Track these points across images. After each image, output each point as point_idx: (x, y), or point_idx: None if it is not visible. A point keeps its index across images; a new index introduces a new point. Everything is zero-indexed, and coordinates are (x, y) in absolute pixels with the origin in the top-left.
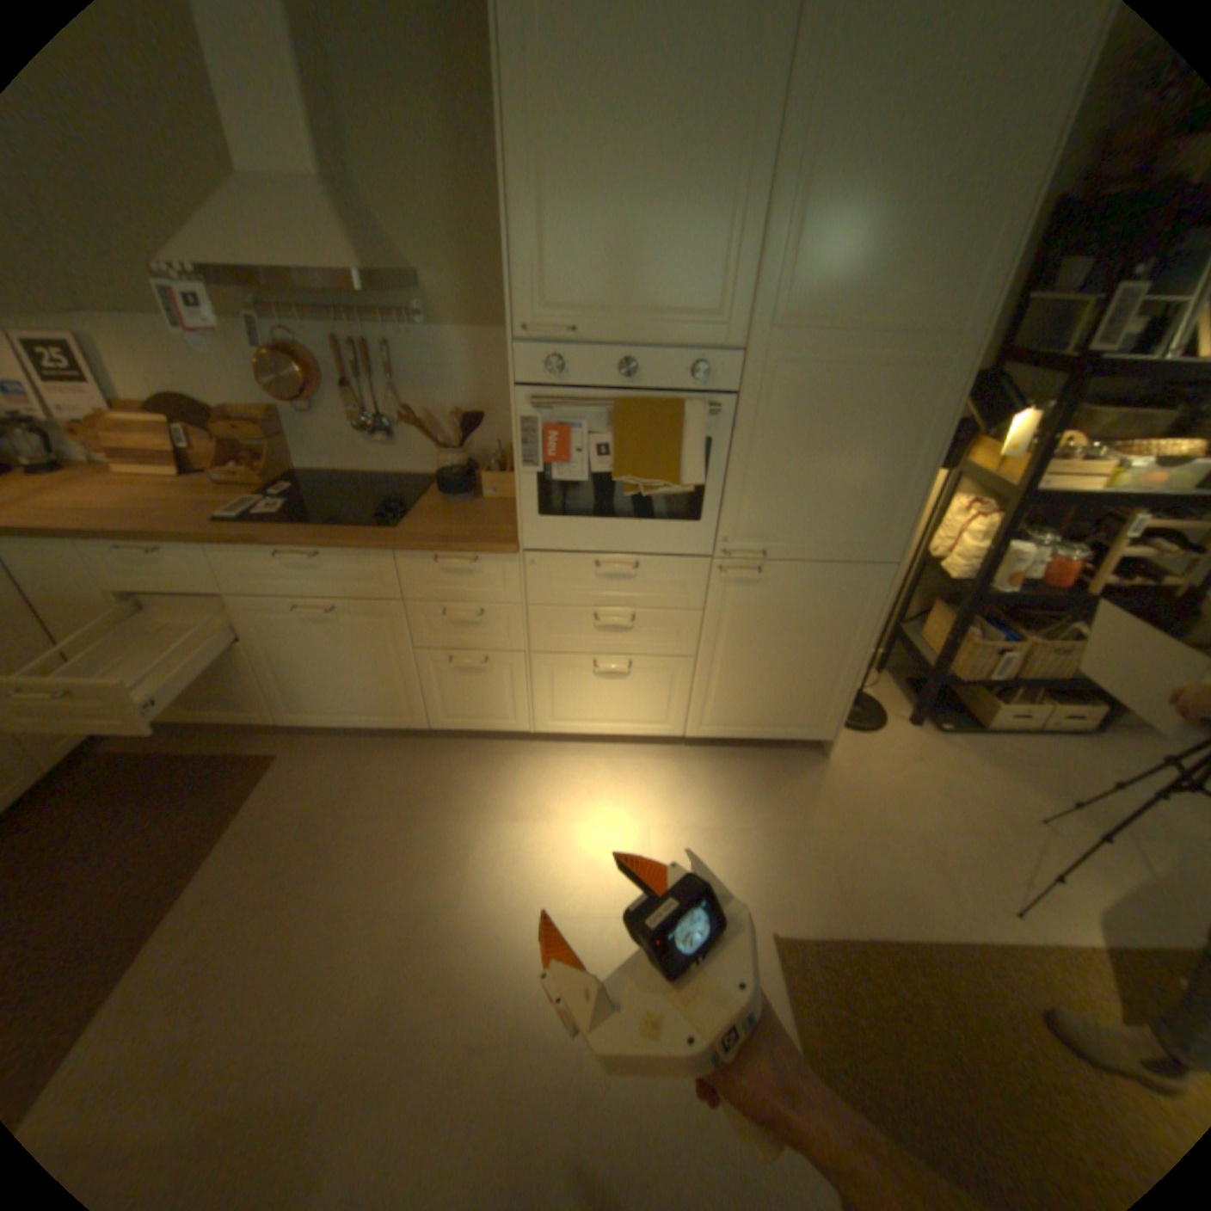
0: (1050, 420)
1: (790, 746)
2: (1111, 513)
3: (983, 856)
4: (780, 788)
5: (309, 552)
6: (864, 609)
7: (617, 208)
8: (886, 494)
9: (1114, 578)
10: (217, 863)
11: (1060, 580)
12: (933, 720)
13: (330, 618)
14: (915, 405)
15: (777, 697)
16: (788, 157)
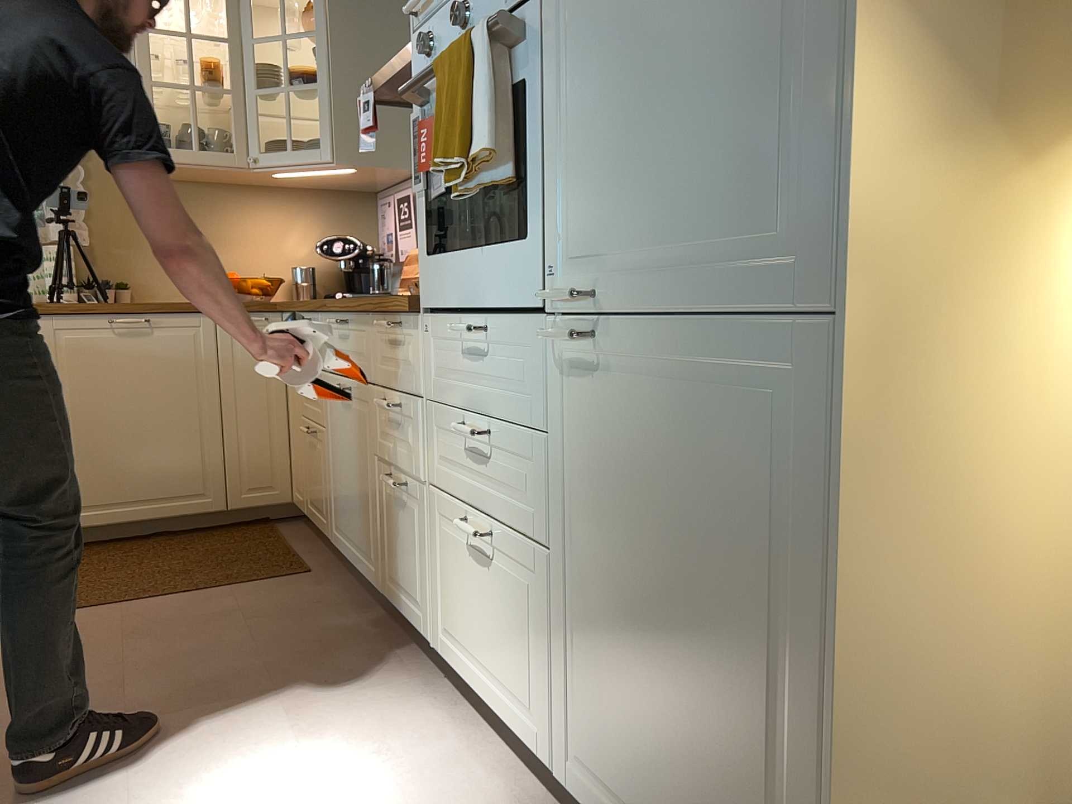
0: None
1: None
2: None
3: None
4: None
5: (345, 319)
6: (809, 487)
7: None
8: (777, 93)
9: None
10: (173, 601)
11: None
12: None
13: (350, 403)
14: None
15: (679, 755)
16: None
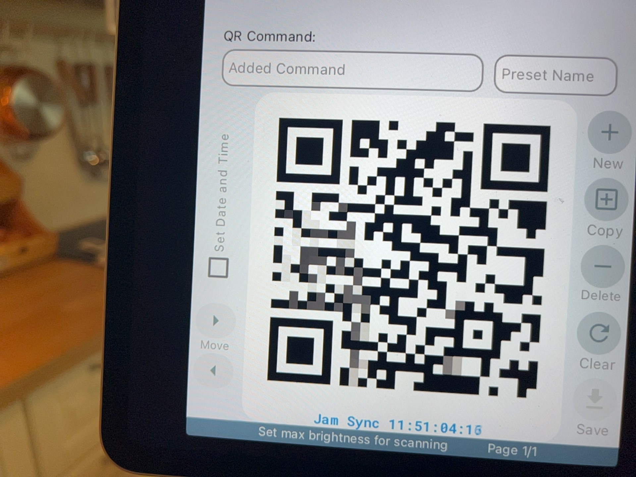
0: None
1: None
2: None
3: None
4: None
5: None
6: None
7: None
8: None
9: None
10: None
11: None
12: None
13: None
14: None
15: None
16: None
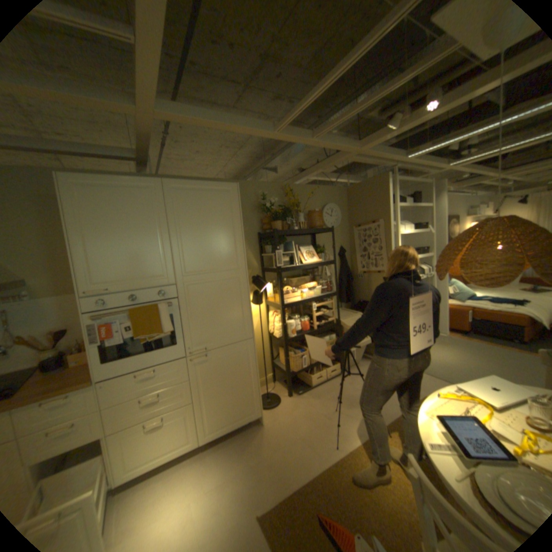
0: (277, 285)
1: (247, 428)
2: (309, 305)
3: (321, 433)
4: (246, 448)
5: None
6: (248, 357)
7: (117, 252)
8: (238, 316)
9: (319, 323)
10: None
11: (305, 328)
12: (295, 392)
13: None
14: (235, 289)
15: (232, 406)
16: (172, 235)
